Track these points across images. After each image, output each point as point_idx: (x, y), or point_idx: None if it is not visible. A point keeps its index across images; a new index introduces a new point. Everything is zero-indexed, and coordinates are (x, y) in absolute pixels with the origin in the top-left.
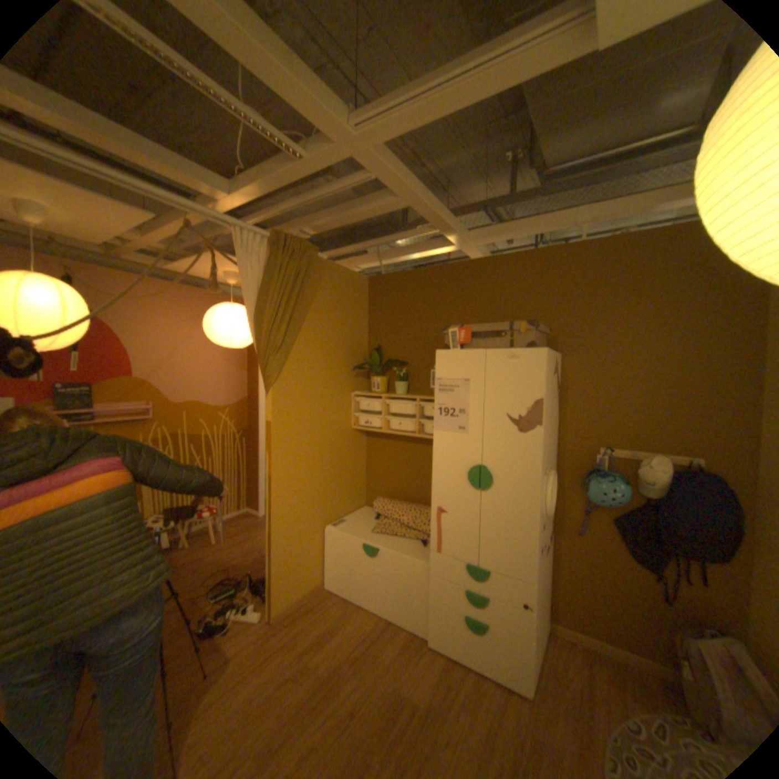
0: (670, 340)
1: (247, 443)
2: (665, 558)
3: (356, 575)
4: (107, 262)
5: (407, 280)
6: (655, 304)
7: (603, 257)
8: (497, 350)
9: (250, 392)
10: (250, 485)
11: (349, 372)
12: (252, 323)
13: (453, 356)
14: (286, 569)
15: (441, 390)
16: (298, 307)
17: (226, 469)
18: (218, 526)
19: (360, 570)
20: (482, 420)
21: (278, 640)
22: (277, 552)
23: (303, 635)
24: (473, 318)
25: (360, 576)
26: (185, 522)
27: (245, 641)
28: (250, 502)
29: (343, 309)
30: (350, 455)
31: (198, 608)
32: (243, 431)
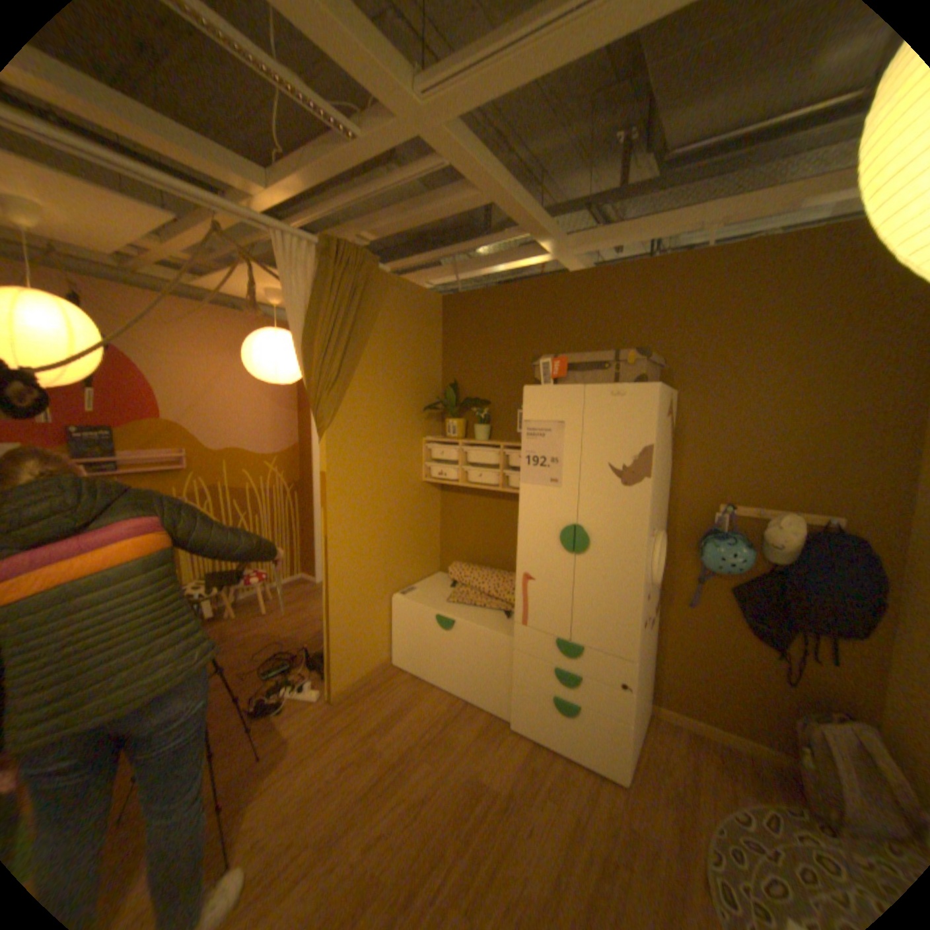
0: (812, 373)
1: (300, 499)
2: (791, 633)
3: (429, 650)
4: (122, 278)
5: (490, 300)
6: (797, 328)
7: (735, 269)
8: (599, 385)
9: (302, 438)
10: (305, 548)
11: (418, 413)
12: (299, 353)
13: (544, 393)
14: (347, 642)
15: (529, 435)
16: (356, 334)
17: (276, 528)
18: (268, 593)
19: (433, 644)
20: (578, 471)
21: (340, 721)
22: (337, 623)
23: (368, 716)
24: (571, 347)
25: (433, 651)
26: (230, 589)
27: (302, 721)
28: (306, 567)
29: (412, 336)
30: (421, 513)
31: (248, 684)
32: (295, 484)
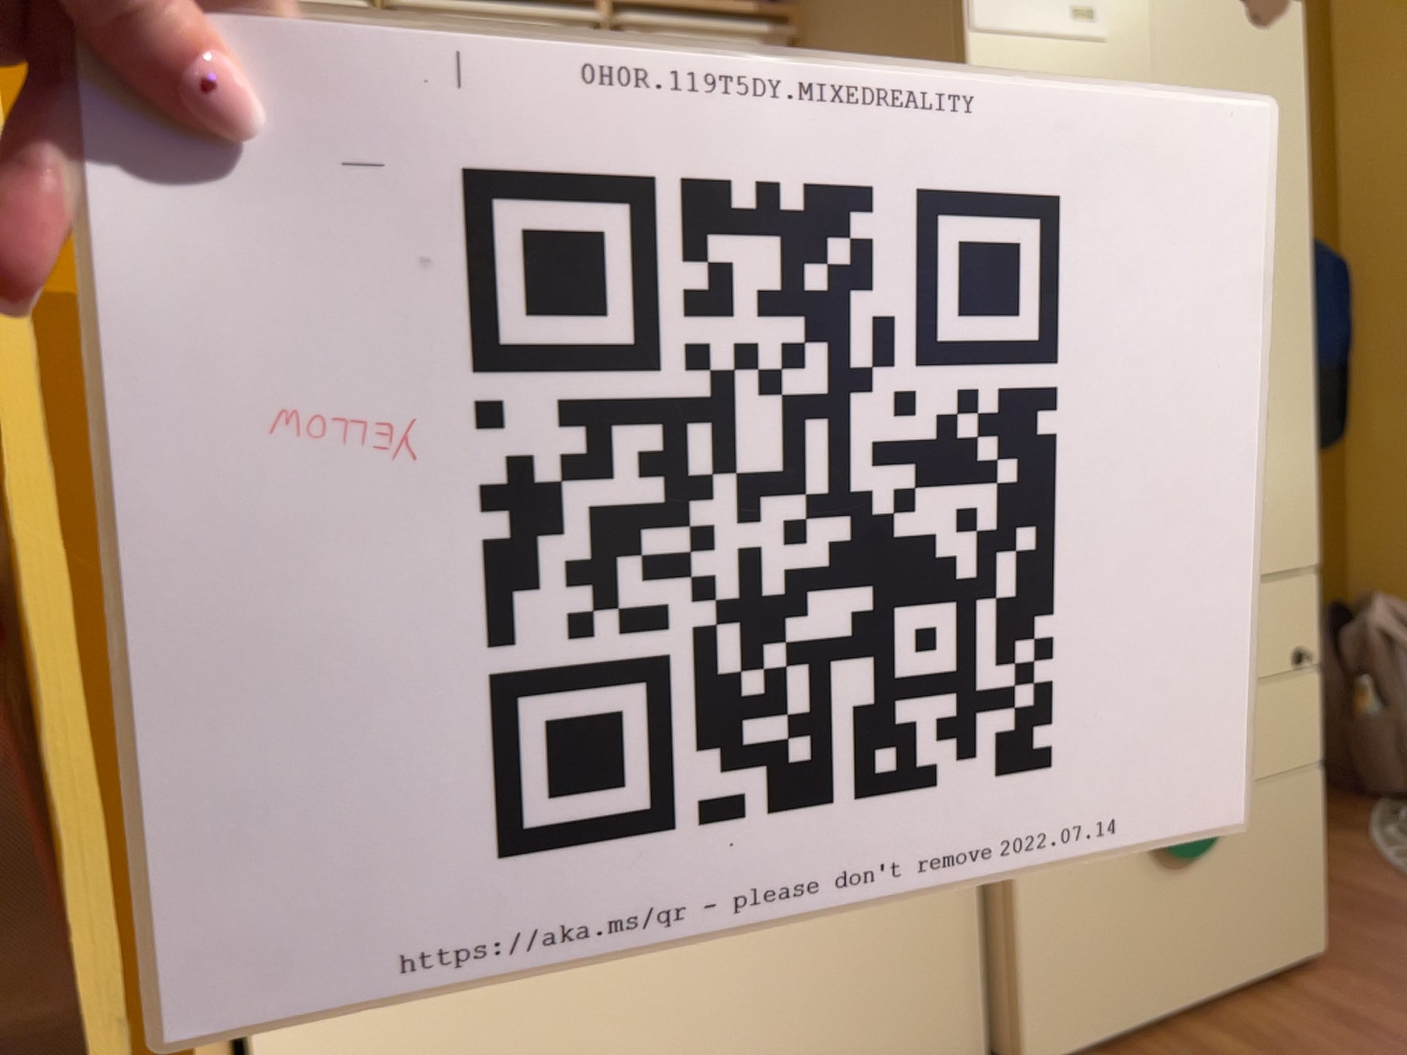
0: None
1: None
2: None
3: (566, 1045)
4: None
5: None
6: None
7: None
8: None
9: None
10: None
11: None
12: None
13: None
14: None
15: None
16: None
17: None
18: None
19: (590, 994)
20: None
21: None
22: None
23: None
24: None
25: (595, 1036)
26: None
27: None
28: None
29: None
30: None
31: None
32: None
